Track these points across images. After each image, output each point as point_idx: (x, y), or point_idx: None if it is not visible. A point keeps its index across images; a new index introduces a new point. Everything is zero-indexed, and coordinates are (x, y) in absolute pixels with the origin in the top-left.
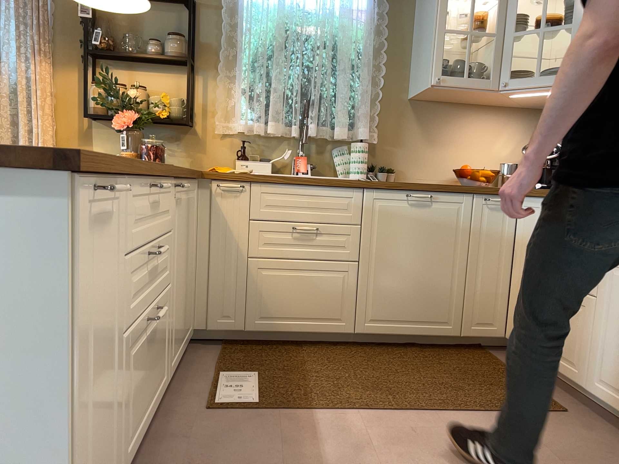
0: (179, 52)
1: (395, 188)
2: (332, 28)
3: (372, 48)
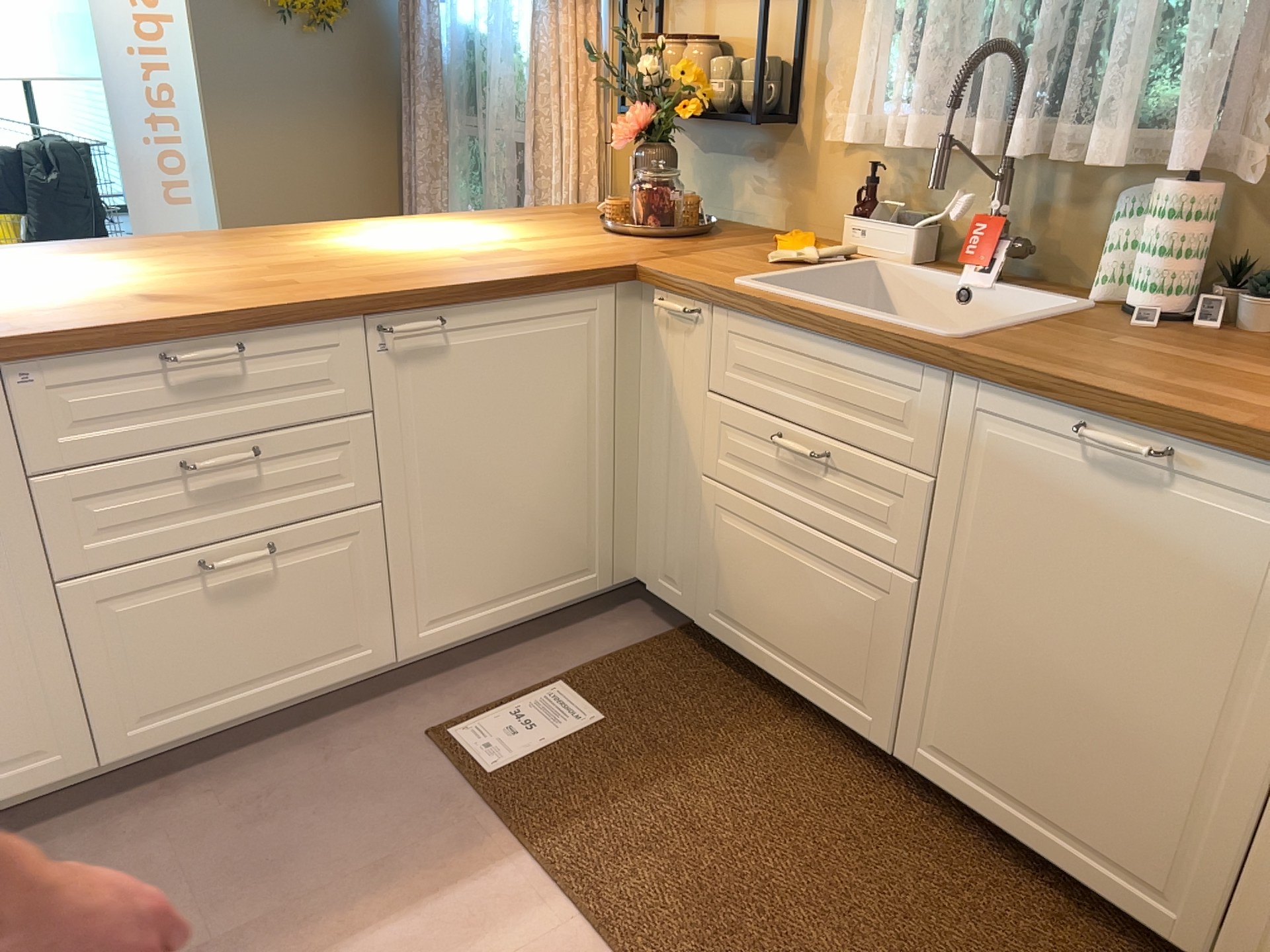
0: None
1: (1033, 394)
2: None
3: None
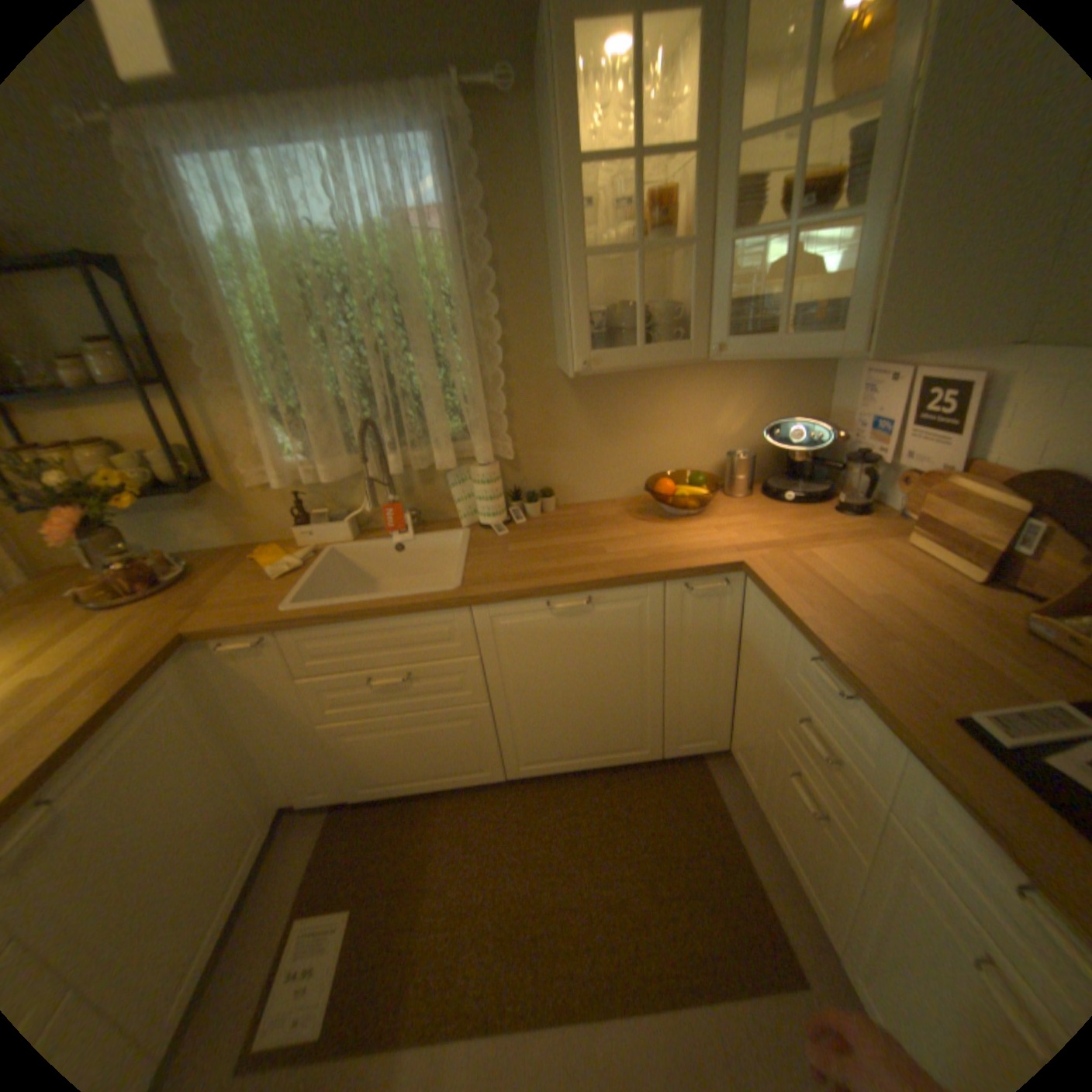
0: (114, 375)
1: (521, 599)
2: (384, 258)
3: (470, 284)
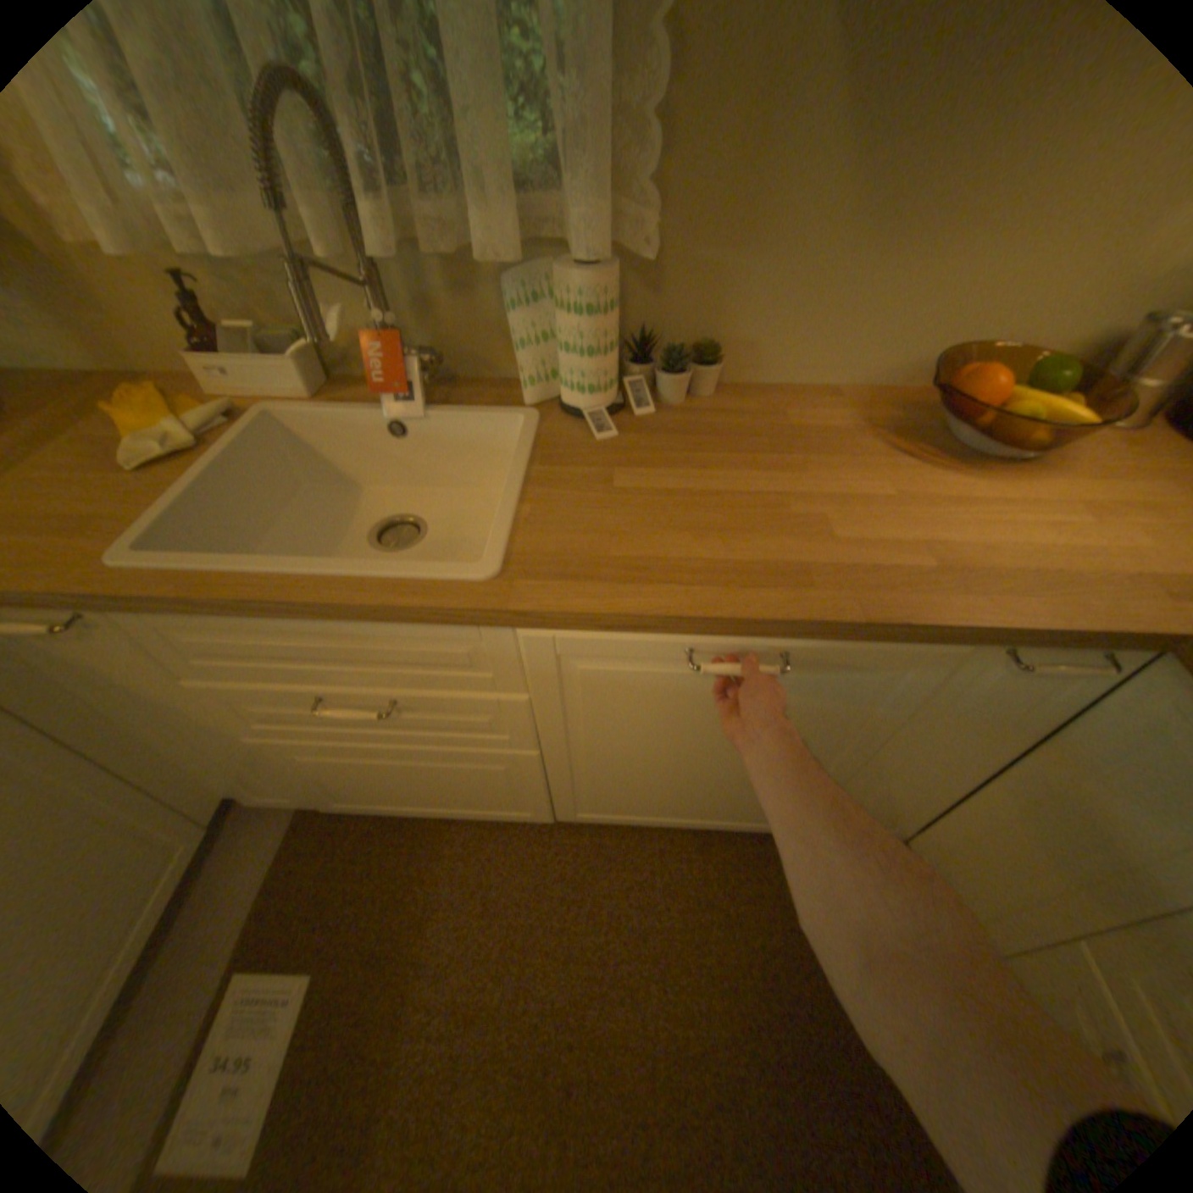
0: None
1: (633, 631)
2: None
3: None
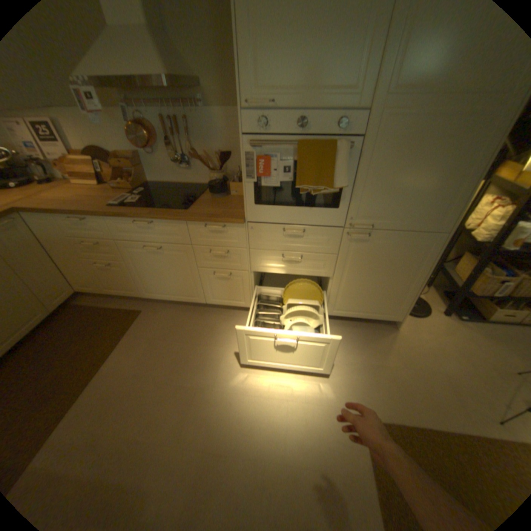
0: None
1: None
2: None
3: None
